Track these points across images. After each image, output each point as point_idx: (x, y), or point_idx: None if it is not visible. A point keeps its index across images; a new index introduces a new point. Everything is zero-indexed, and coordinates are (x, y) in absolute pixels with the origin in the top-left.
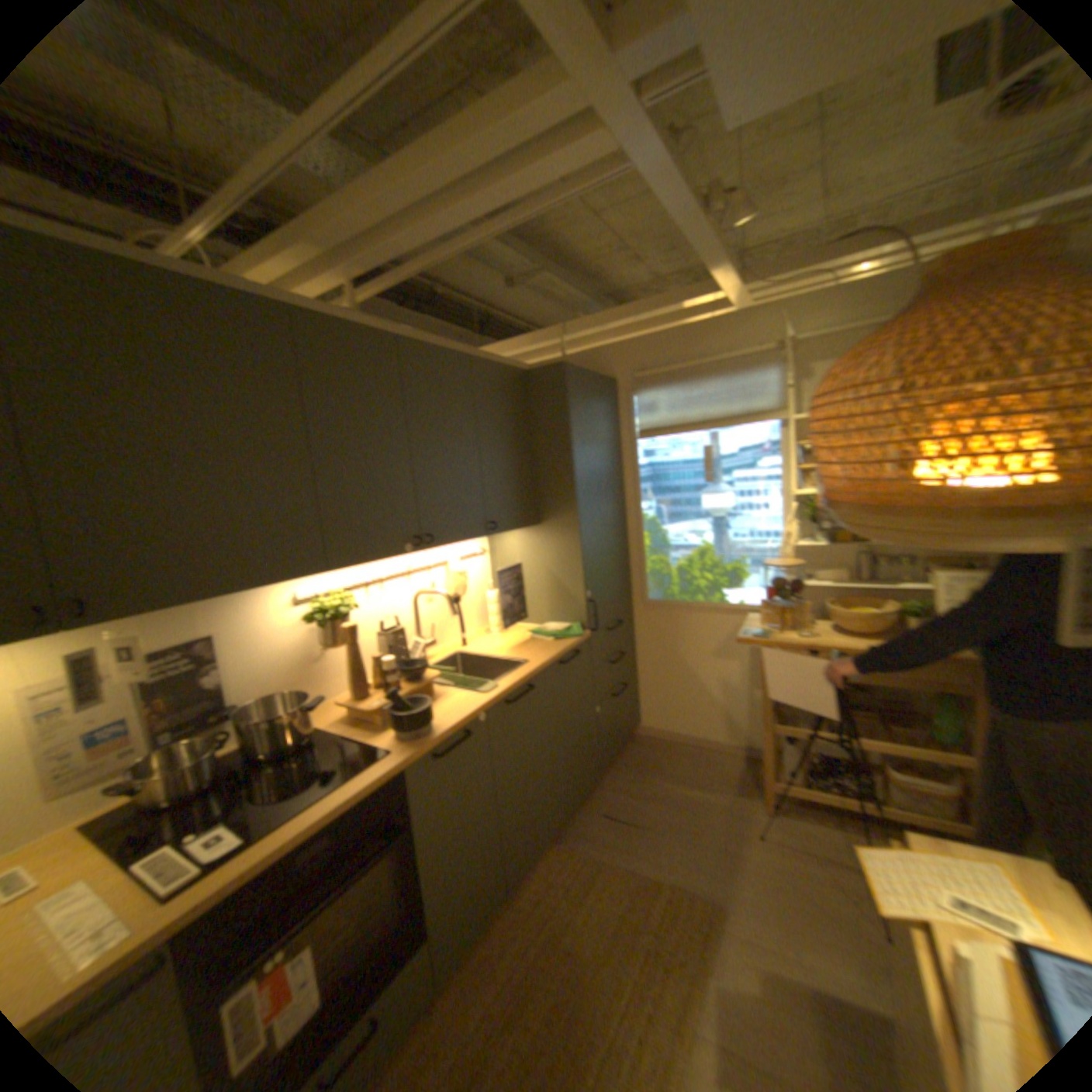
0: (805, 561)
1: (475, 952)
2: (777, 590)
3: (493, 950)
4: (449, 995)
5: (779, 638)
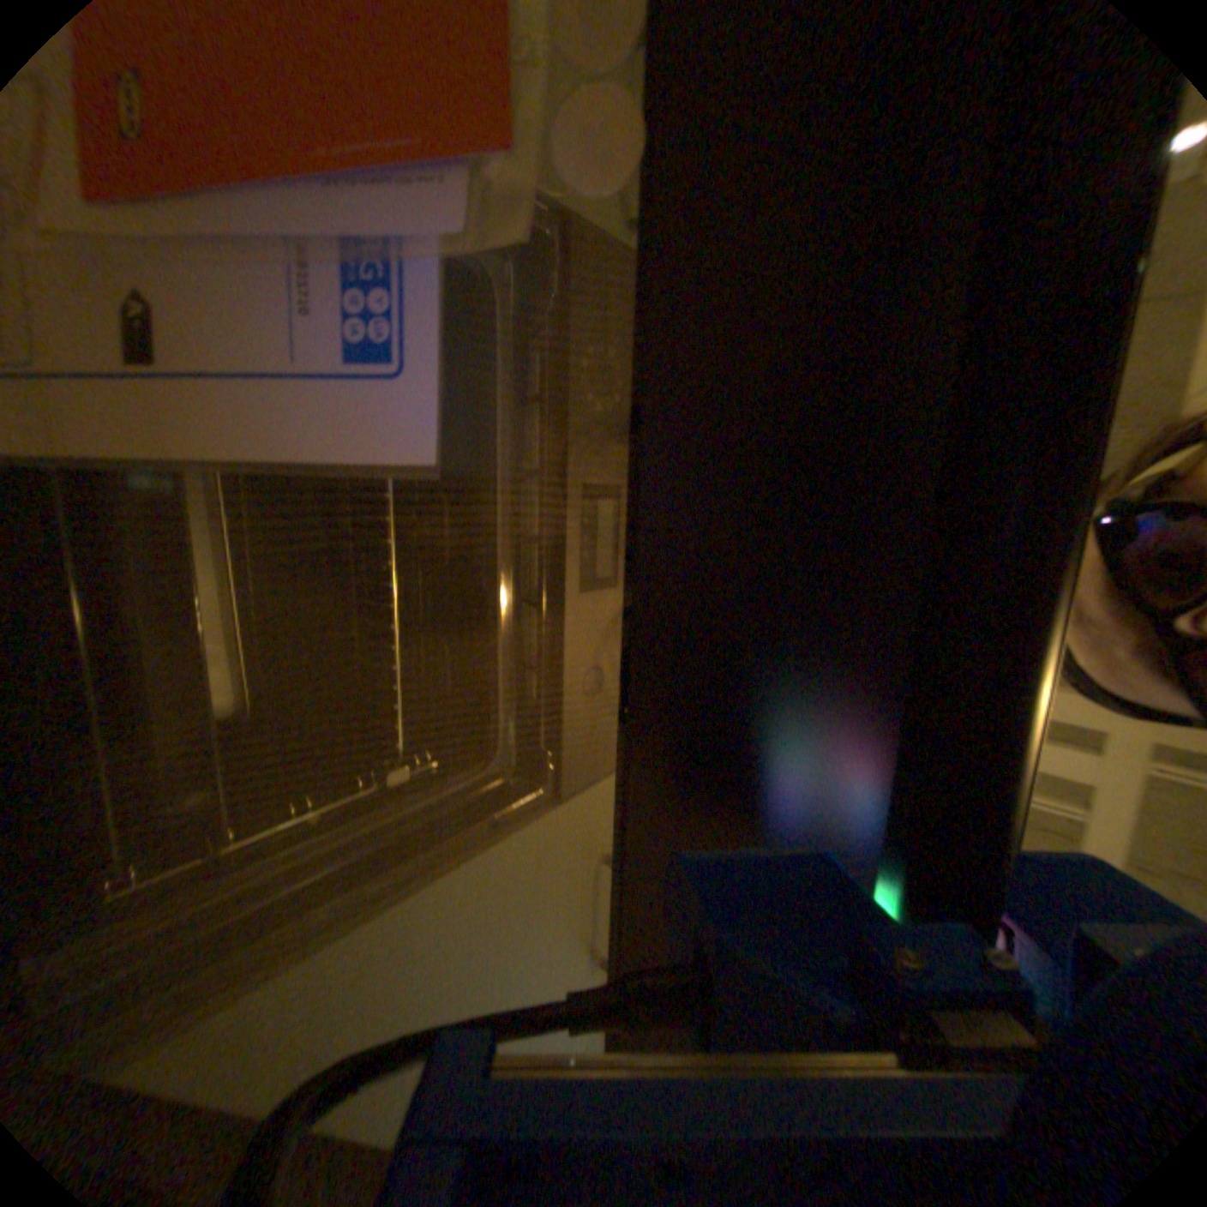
0: None
1: None
2: None
3: None
4: None
5: None
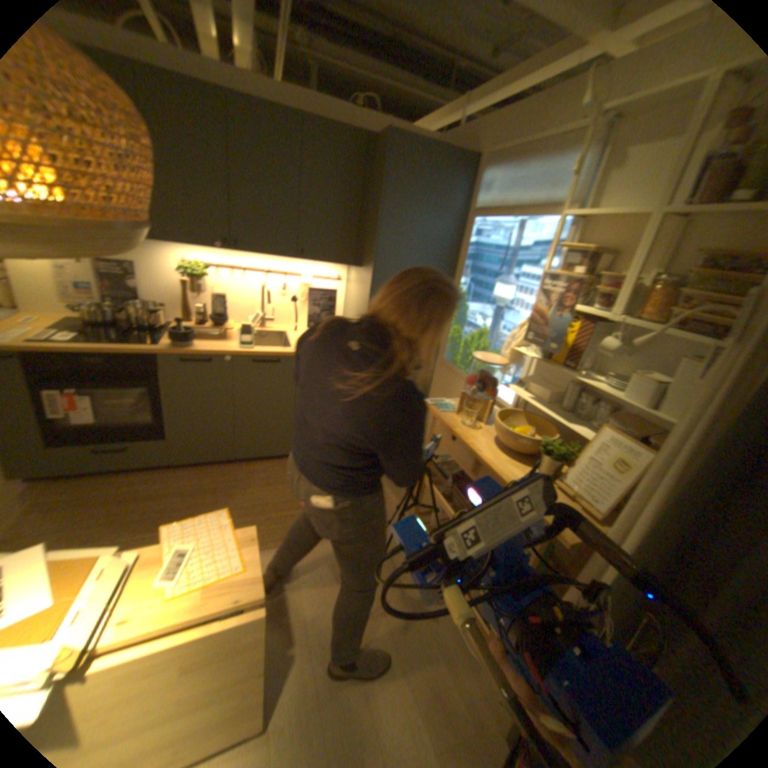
0: (542, 373)
1: (207, 470)
2: (482, 382)
3: (212, 475)
4: (181, 475)
5: (447, 416)
